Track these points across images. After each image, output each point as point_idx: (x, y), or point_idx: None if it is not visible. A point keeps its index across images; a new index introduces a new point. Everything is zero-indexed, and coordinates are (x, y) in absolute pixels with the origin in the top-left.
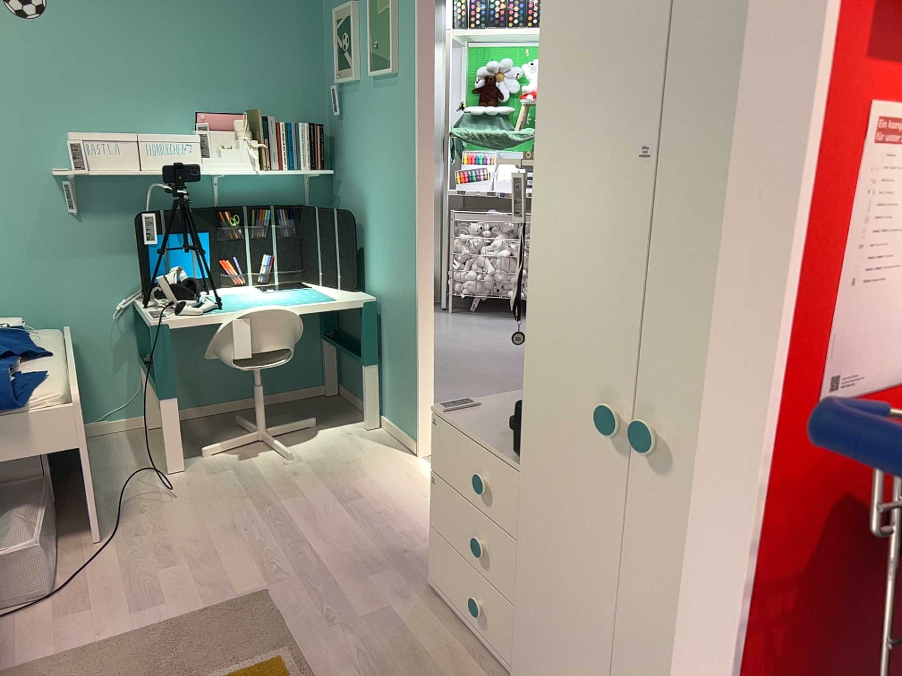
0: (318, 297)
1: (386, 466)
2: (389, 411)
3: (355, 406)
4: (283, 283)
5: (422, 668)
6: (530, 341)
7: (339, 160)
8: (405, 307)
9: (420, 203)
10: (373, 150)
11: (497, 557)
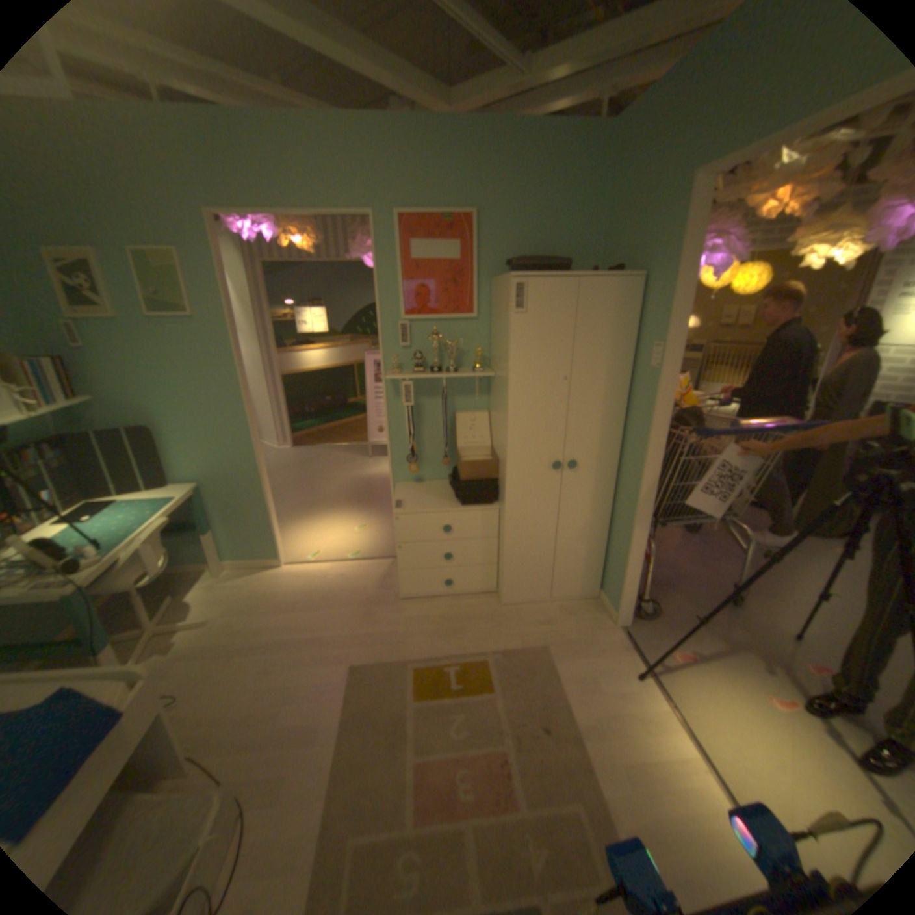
0: (153, 504)
1: (273, 582)
2: (229, 556)
3: (172, 574)
4: (67, 511)
5: (451, 618)
6: (507, 454)
7: (80, 387)
8: (240, 480)
9: (247, 408)
10: (156, 376)
11: (458, 552)
